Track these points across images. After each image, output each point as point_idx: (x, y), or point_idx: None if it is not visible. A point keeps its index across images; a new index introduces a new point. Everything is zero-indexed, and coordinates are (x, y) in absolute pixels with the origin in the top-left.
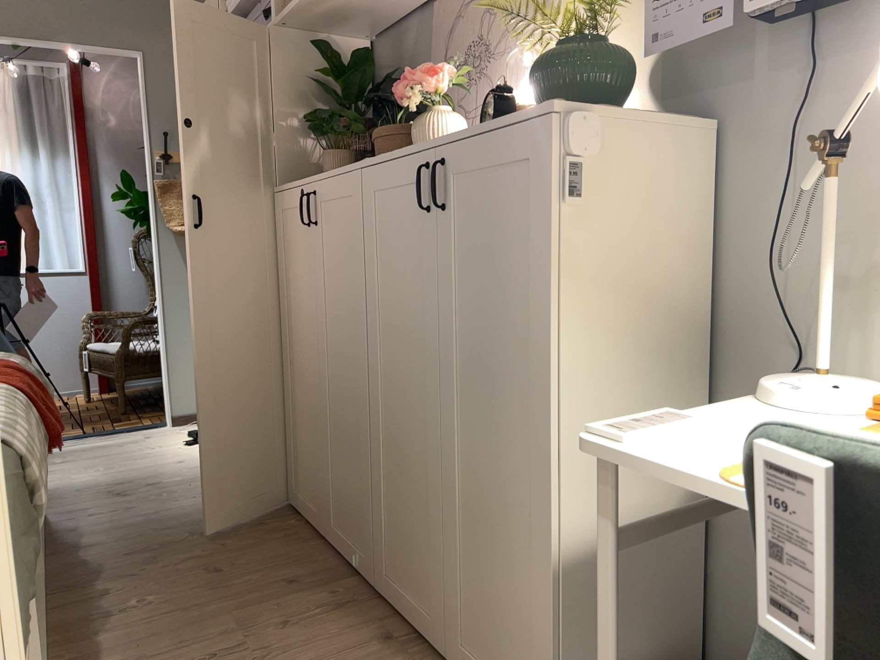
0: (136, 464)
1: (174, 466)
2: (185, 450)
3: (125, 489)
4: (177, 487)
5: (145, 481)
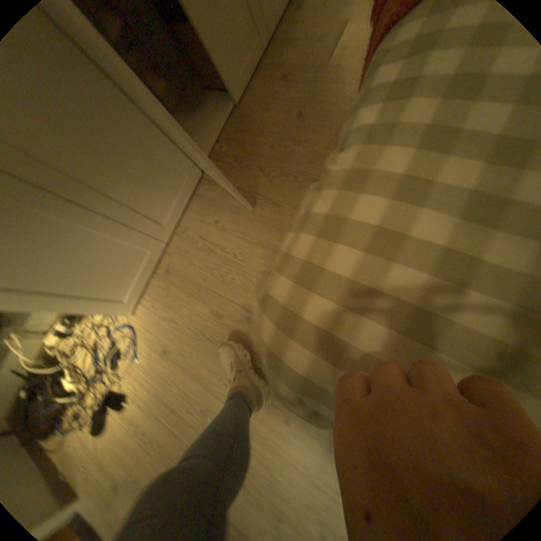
0: (187, 396)
1: (177, 347)
2: (142, 384)
3: (236, 329)
4: (214, 285)
5: (215, 331)
